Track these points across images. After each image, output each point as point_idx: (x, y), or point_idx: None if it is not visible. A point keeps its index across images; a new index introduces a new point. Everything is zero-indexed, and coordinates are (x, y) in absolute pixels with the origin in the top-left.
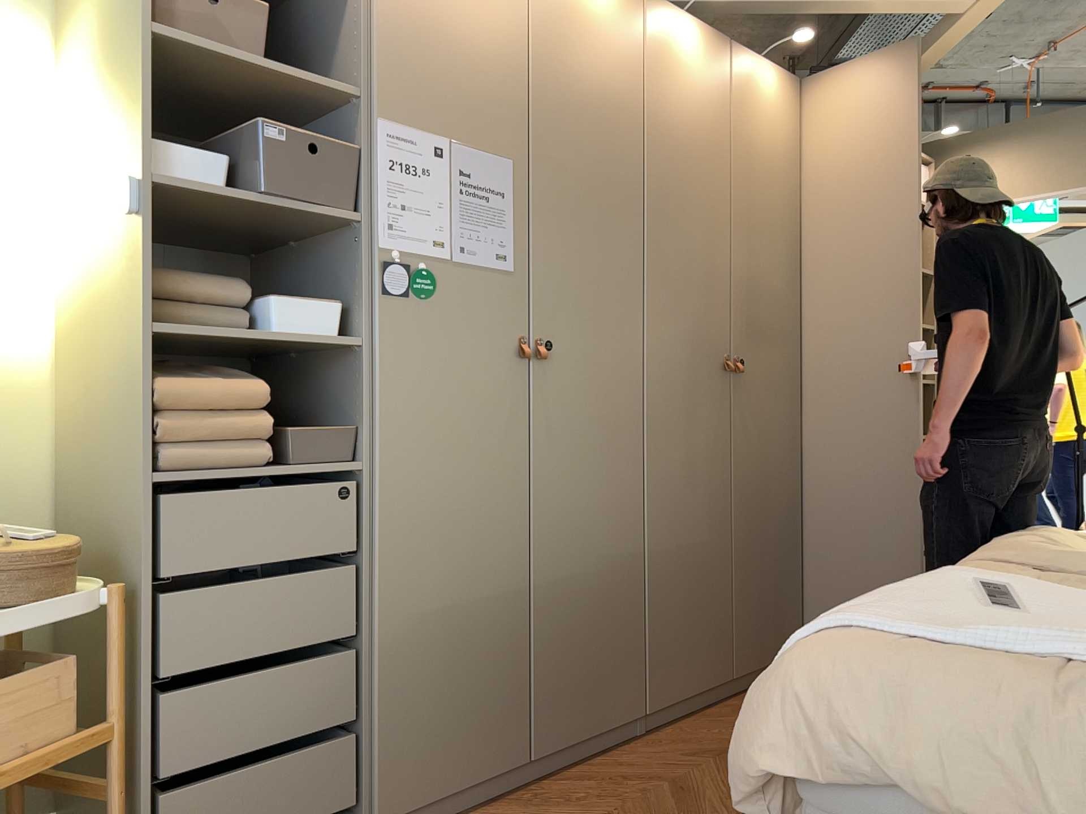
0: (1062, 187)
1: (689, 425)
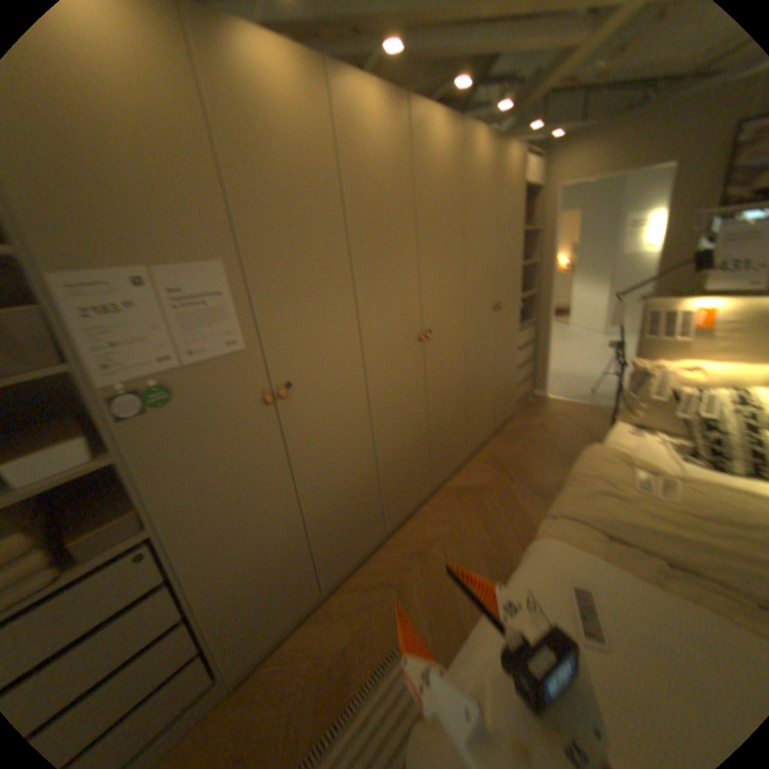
0: (620, 171)
1: (397, 387)
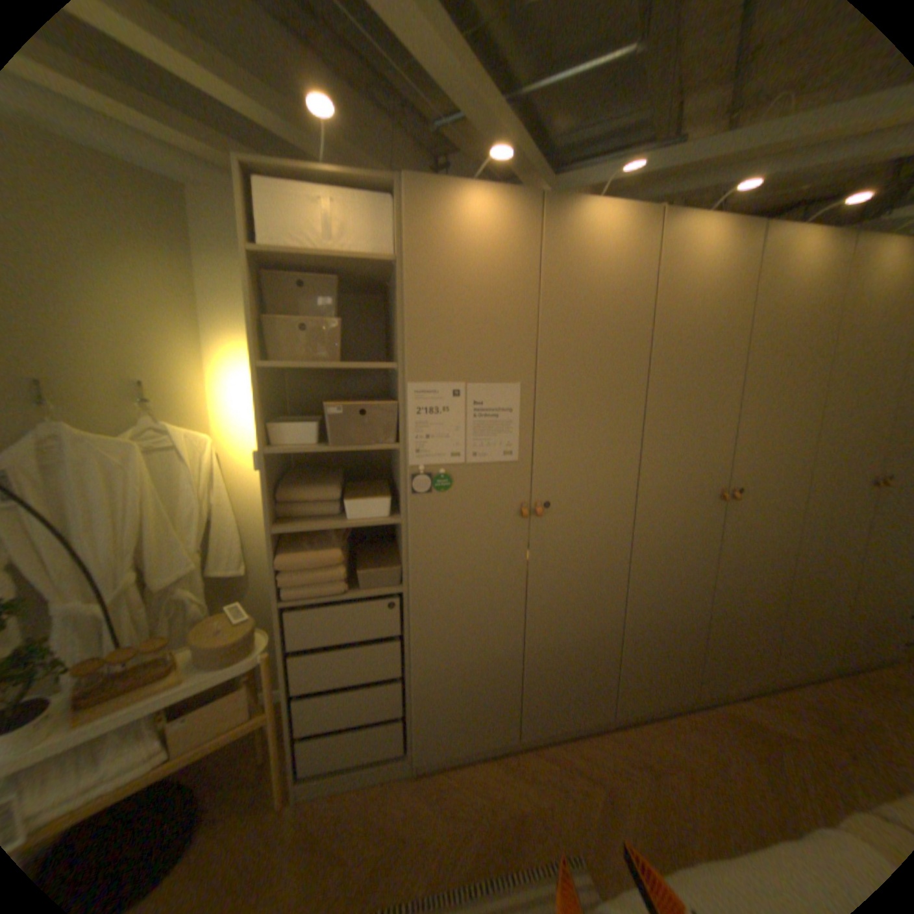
0: None
1: (673, 544)
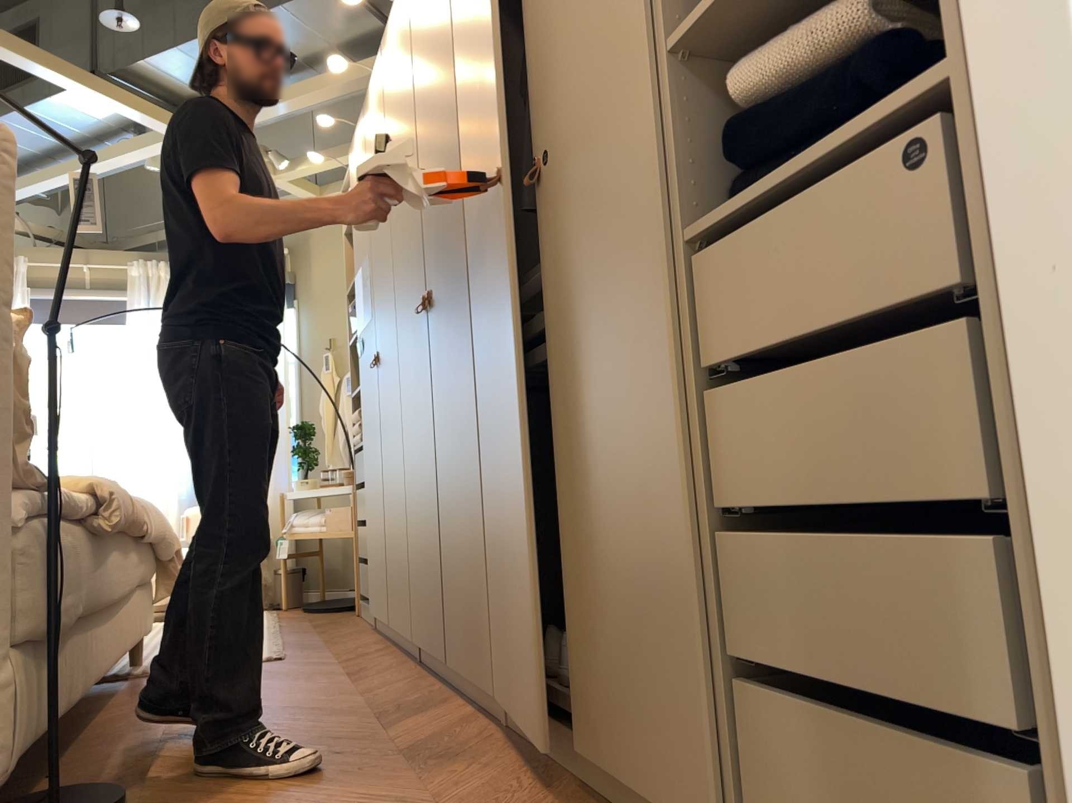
0: None
1: (415, 382)
